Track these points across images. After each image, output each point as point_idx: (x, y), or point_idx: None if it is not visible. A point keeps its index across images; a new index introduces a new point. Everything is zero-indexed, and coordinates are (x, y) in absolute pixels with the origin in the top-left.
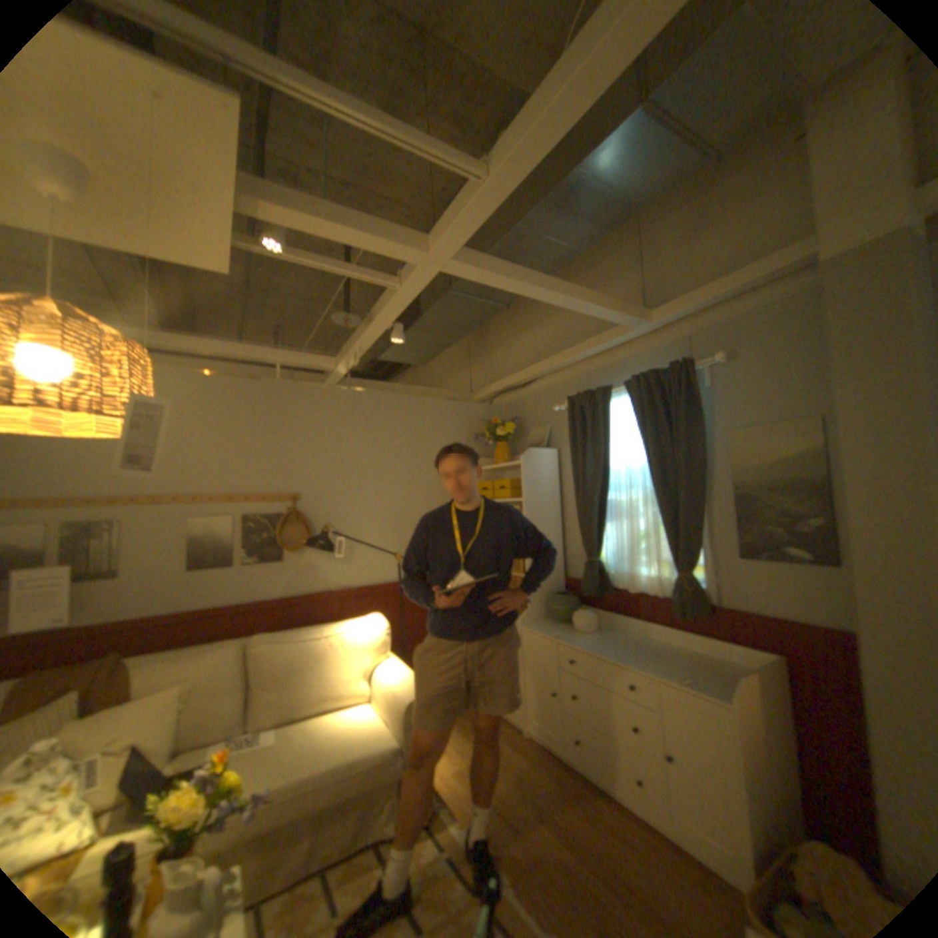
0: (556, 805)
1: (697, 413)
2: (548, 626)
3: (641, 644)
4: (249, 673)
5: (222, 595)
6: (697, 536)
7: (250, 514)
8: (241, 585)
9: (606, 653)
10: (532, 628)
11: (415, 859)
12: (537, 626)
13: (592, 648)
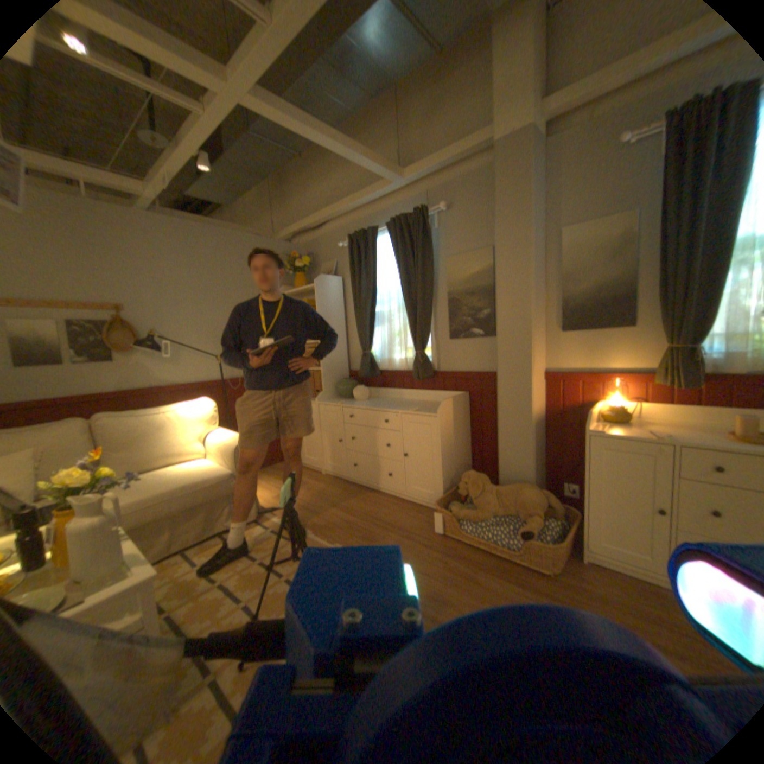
0: (341, 498)
1: (429, 244)
2: (337, 400)
3: (395, 401)
4: (97, 439)
5: (57, 387)
6: (427, 327)
7: (74, 318)
8: (74, 379)
9: (373, 405)
10: (326, 402)
11: (249, 535)
12: (330, 401)
13: (364, 405)
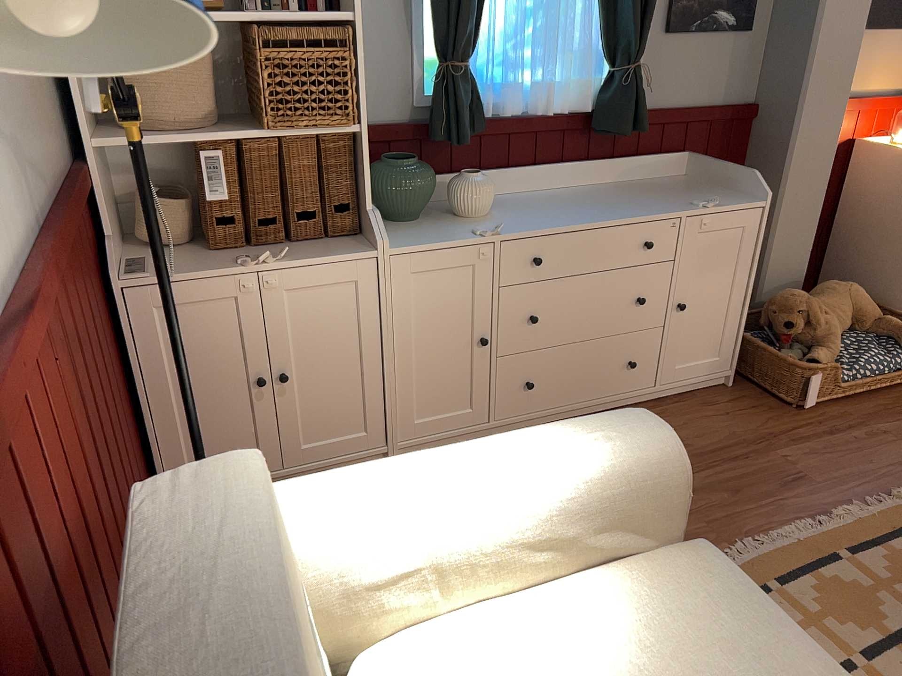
0: None
1: None
2: (413, 230)
3: (556, 197)
4: None
5: None
6: None
7: None
8: None
9: (583, 217)
10: (409, 241)
11: None
12: (403, 236)
13: (556, 220)
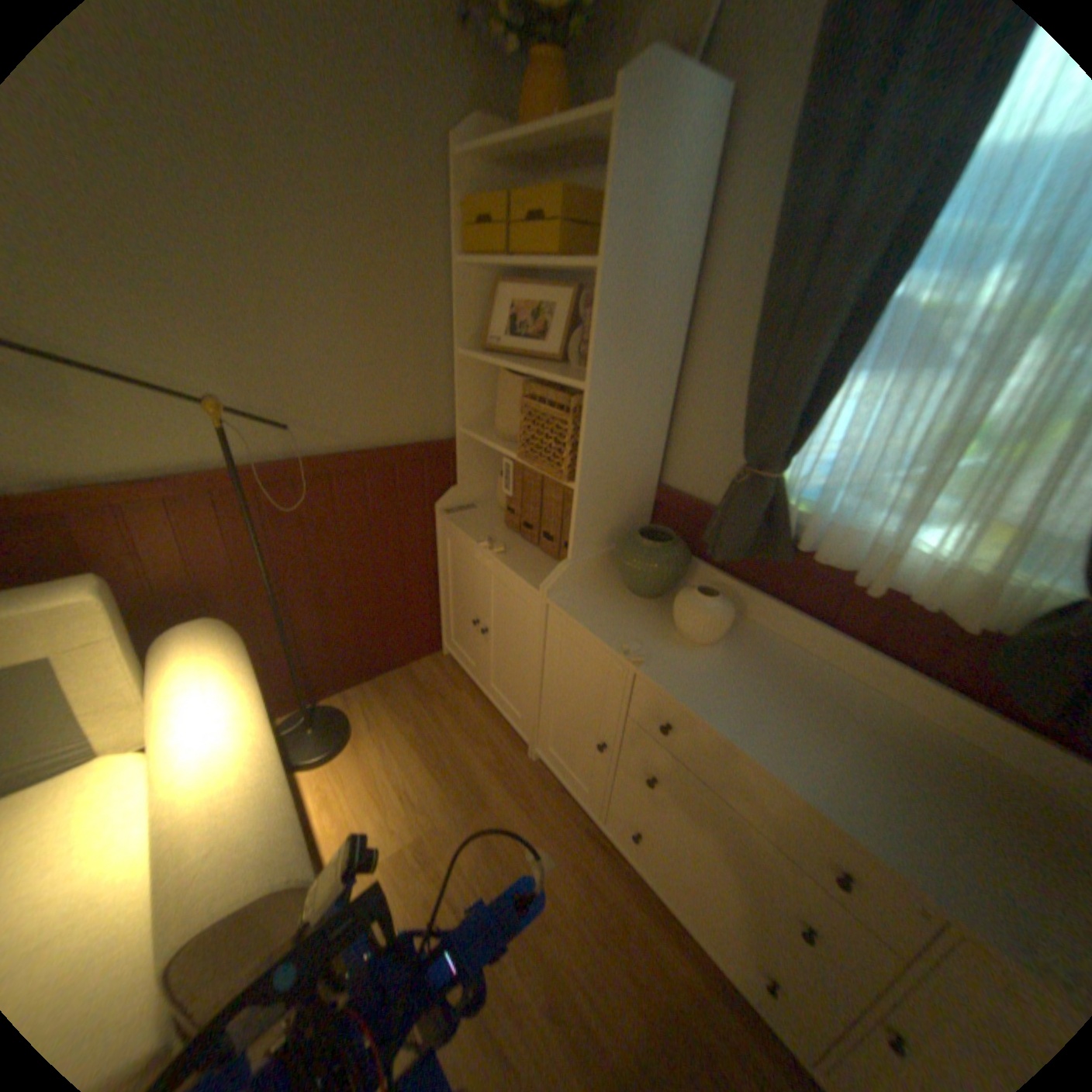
0: (584, 955)
1: None
2: (613, 603)
3: (846, 703)
4: None
5: None
6: None
7: None
8: None
9: (777, 745)
10: (577, 607)
11: None
12: (589, 601)
13: (733, 715)
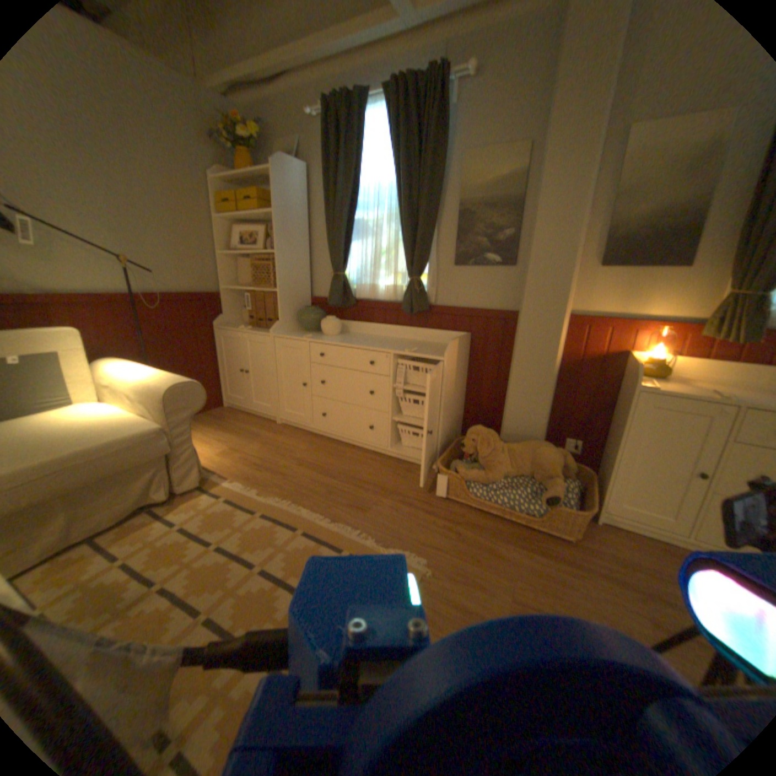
0: (309, 454)
1: (445, 126)
2: (298, 333)
3: (375, 338)
4: None
5: None
6: (428, 246)
7: None
8: None
9: (351, 342)
10: (284, 334)
11: (192, 508)
12: (289, 333)
13: (339, 341)
